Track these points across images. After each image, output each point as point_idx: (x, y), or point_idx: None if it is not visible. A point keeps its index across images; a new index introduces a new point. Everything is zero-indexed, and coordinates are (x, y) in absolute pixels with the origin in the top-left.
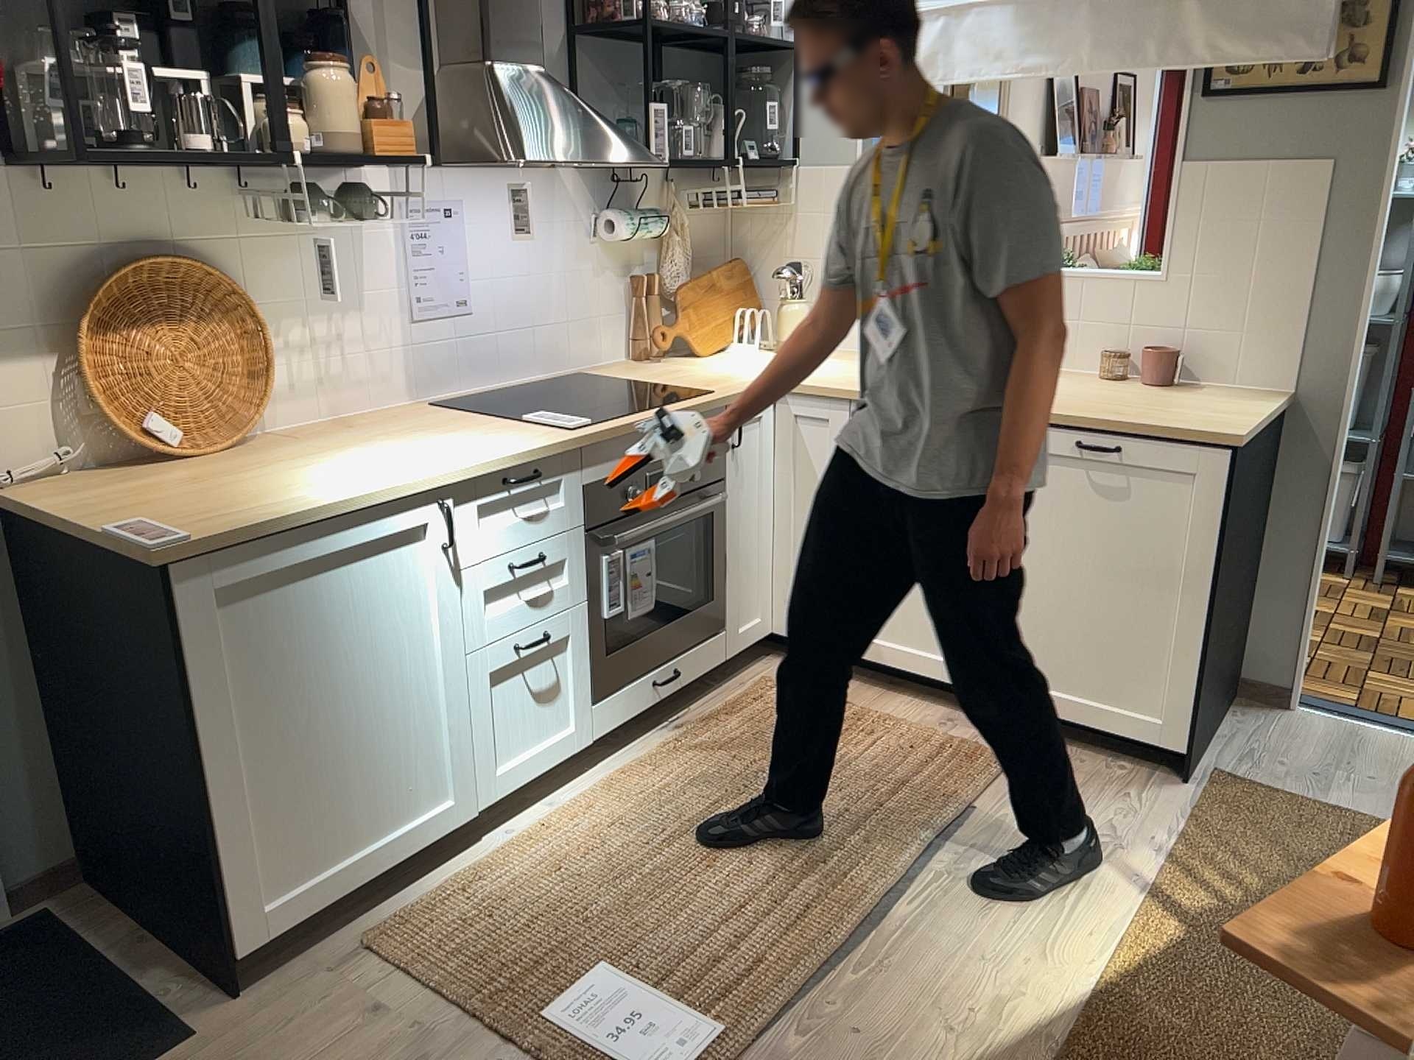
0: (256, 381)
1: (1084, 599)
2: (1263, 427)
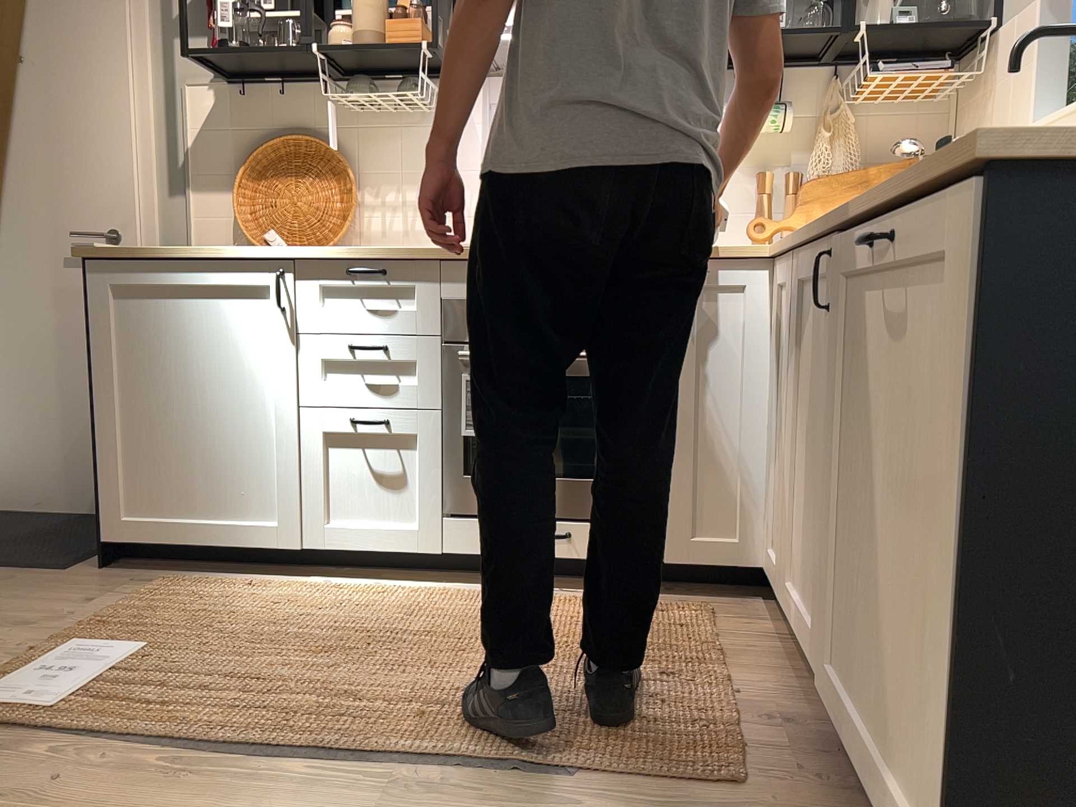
0: (345, 220)
1: (892, 547)
2: None
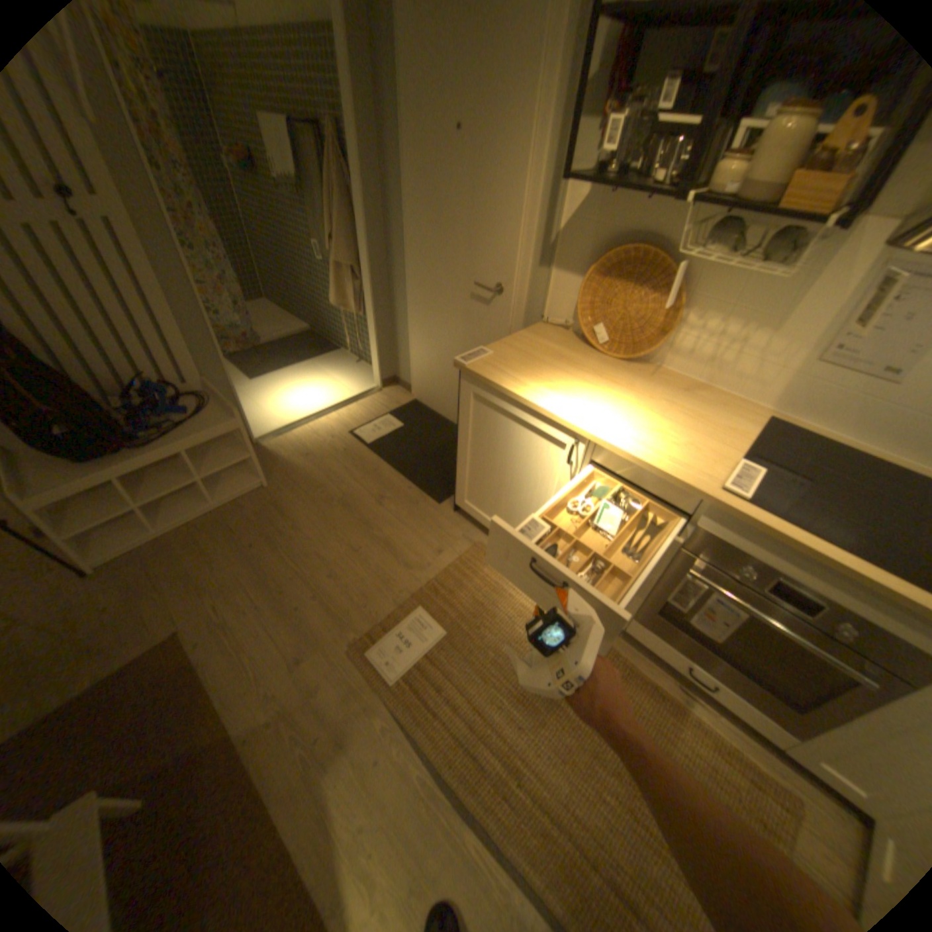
0: (663, 335)
1: None
2: None
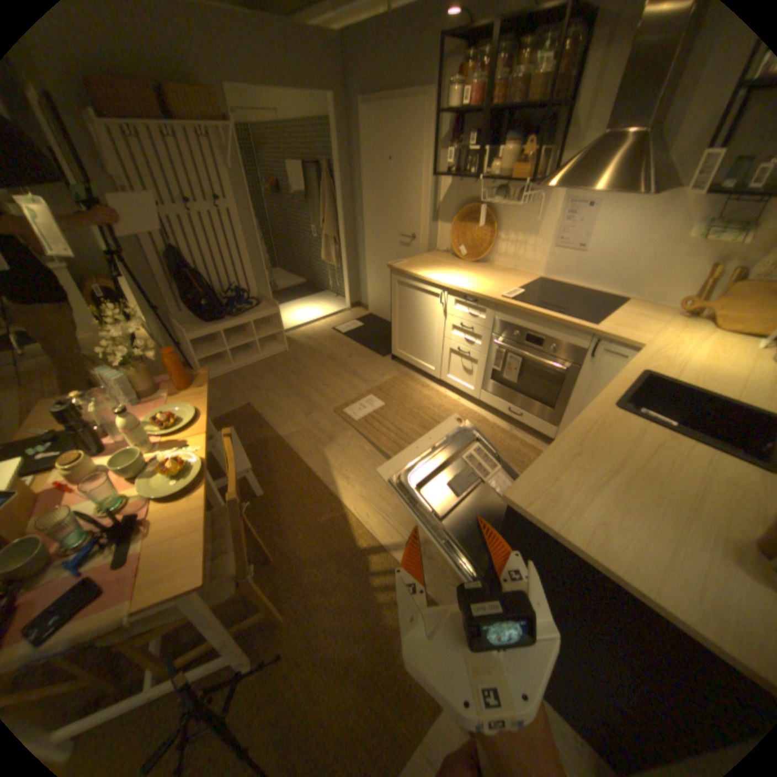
0: (489, 246)
1: None
2: (575, 555)
